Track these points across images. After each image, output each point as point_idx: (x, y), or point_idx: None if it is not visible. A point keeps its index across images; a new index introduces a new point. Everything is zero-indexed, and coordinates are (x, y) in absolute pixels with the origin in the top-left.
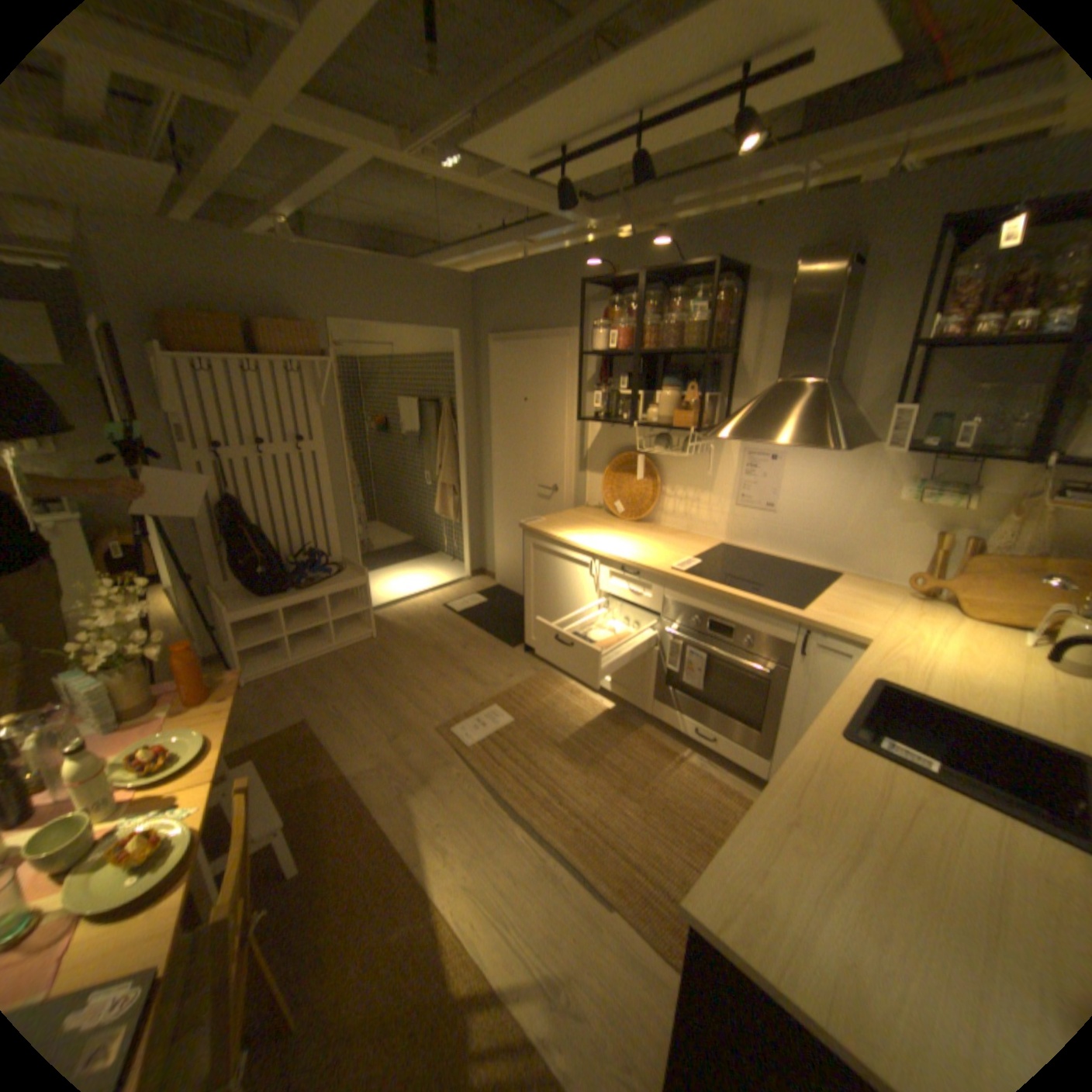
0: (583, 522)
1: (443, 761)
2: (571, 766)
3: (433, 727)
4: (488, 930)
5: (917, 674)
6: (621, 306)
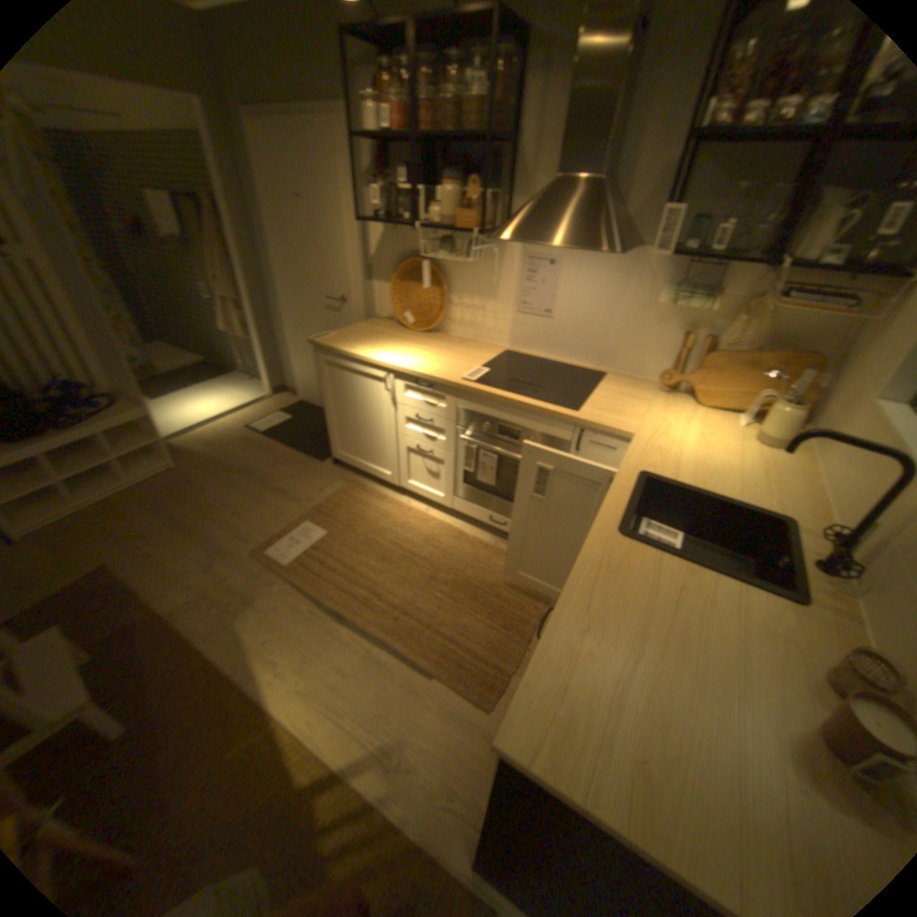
0: (373, 336)
1: (261, 583)
2: (384, 564)
3: (246, 552)
4: (322, 725)
5: (668, 462)
6: (389, 73)
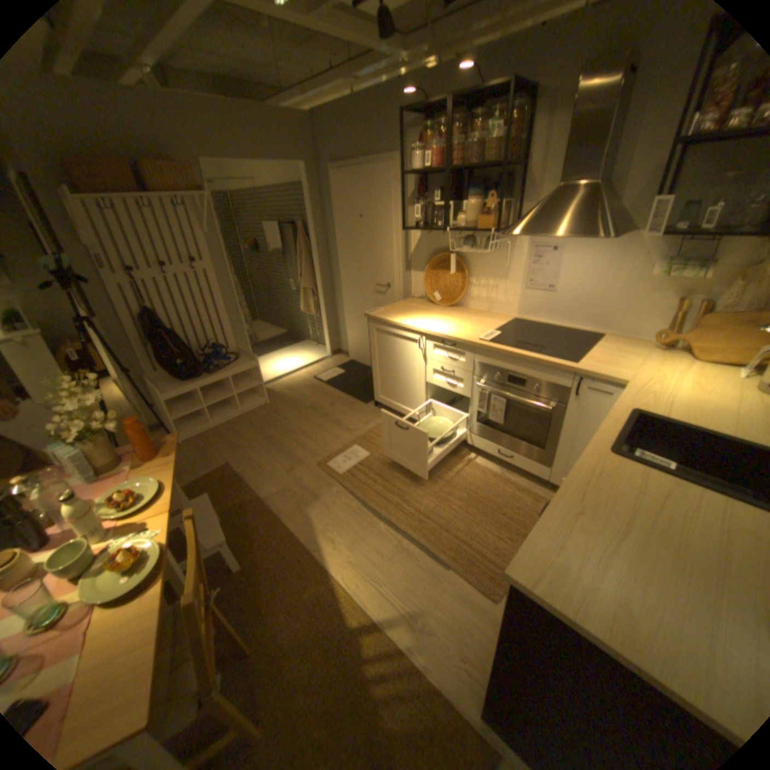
0: (410, 310)
1: (325, 484)
2: (413, 480)
3: (316, 462)
4: (367, 587)
5: (662, 403)
6: (432, 130)
